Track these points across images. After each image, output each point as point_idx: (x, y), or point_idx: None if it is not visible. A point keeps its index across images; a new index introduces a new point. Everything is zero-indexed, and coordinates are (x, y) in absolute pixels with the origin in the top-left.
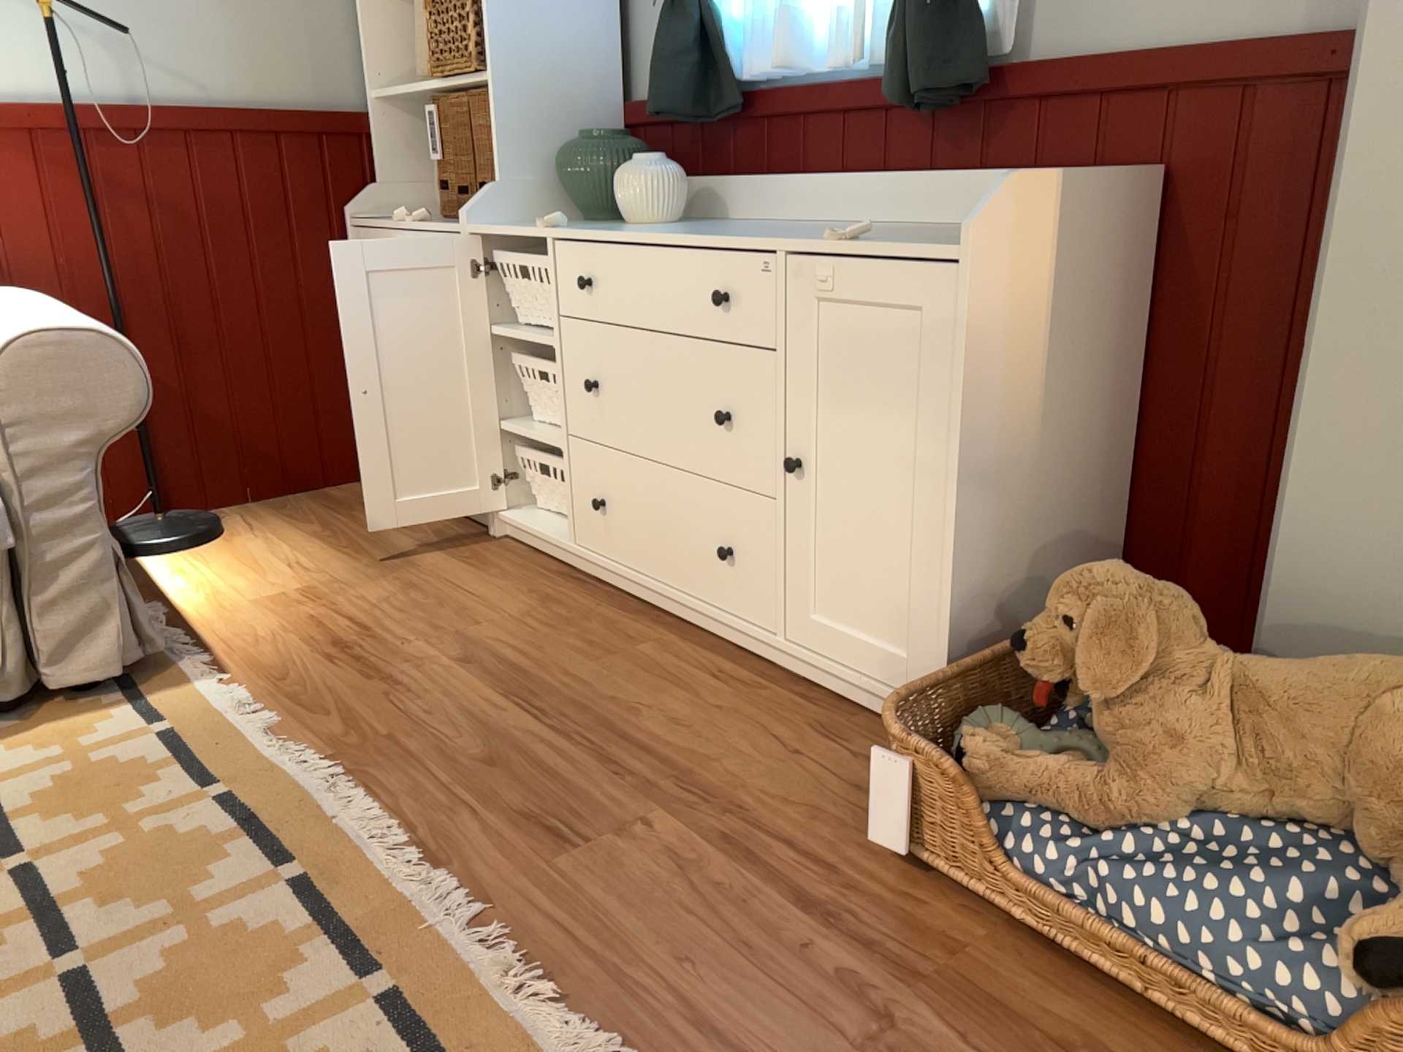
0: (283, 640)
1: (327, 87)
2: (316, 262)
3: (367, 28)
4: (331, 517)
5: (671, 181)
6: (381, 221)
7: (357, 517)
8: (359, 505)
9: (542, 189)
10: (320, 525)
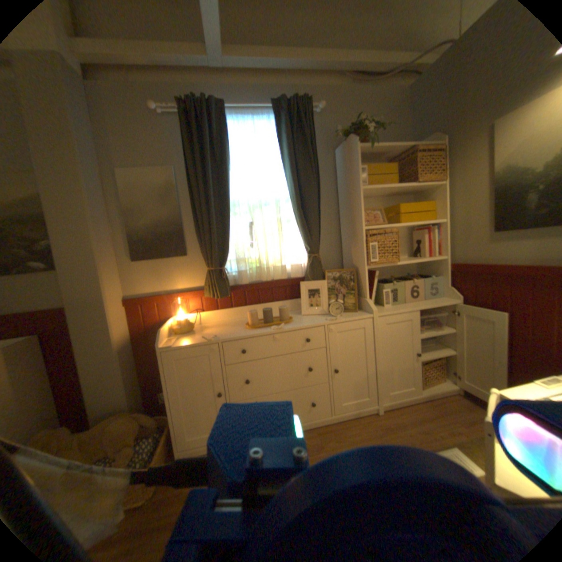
0: None
1: None
2: None
3: None
4: None
5: None
6: None
7: None
8: None
9: None
10: None
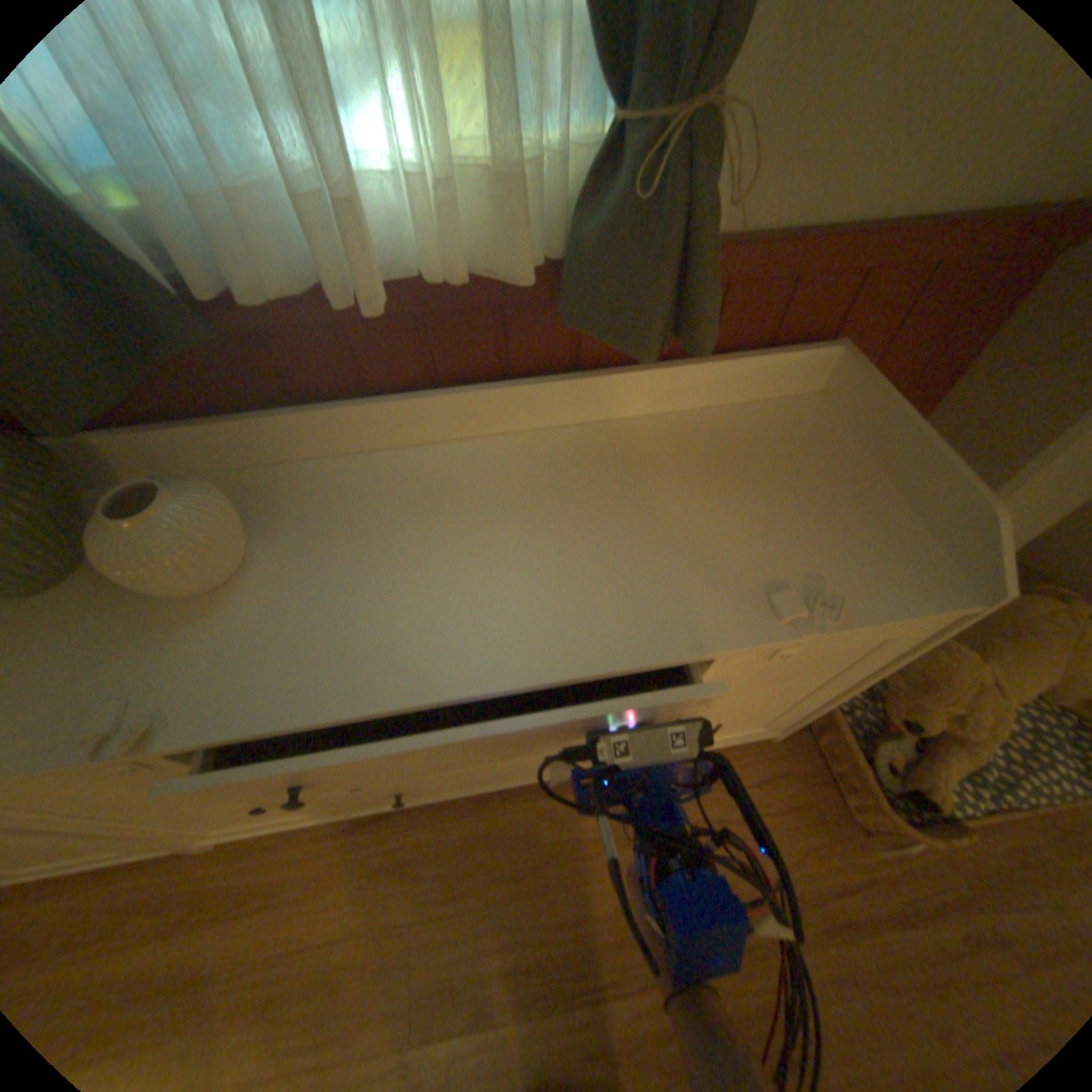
0: None
1: None
2: None
3: None
4: None
5: (225, 510)
6: None
7: None
8: None
9: None
10: None
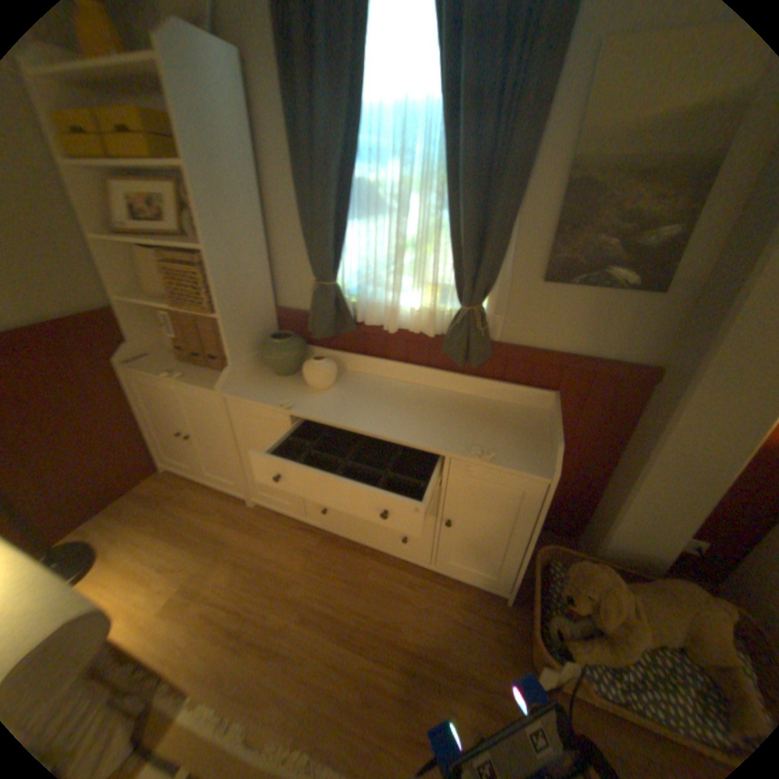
0: (198, 645)
1: (80, 295)
2: (98, 389)
3: (99, 258)
4: (152, 515)
5: (334, 370)
6: (136, 363)
7: (168, 510)
8: (161, 499)
9: (251, 360)
10: (151, 525)
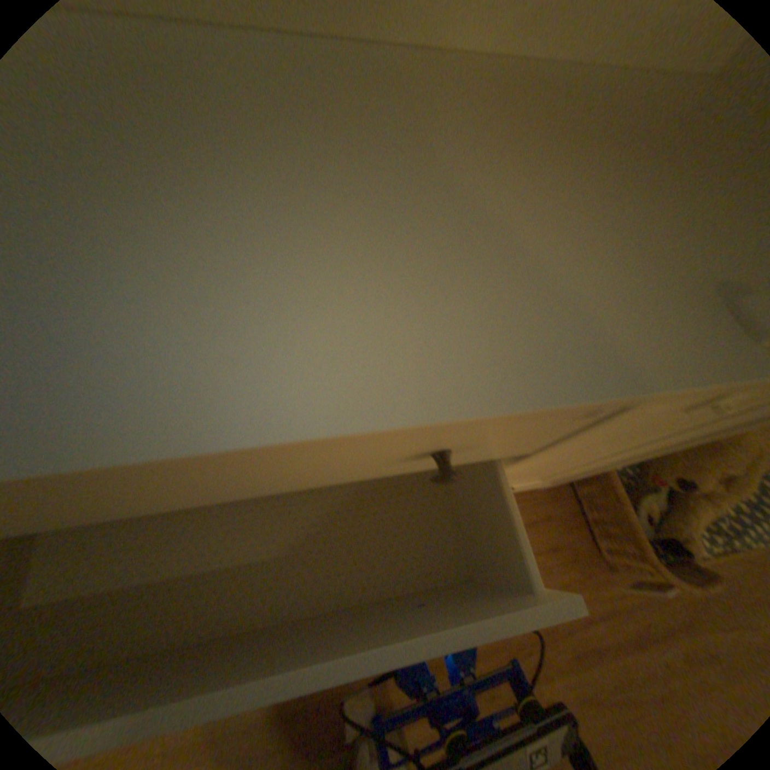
0: None
1: None
2: None
3: None
4: None
5: None
6: None
7: None
8: None
9: None
10: None
